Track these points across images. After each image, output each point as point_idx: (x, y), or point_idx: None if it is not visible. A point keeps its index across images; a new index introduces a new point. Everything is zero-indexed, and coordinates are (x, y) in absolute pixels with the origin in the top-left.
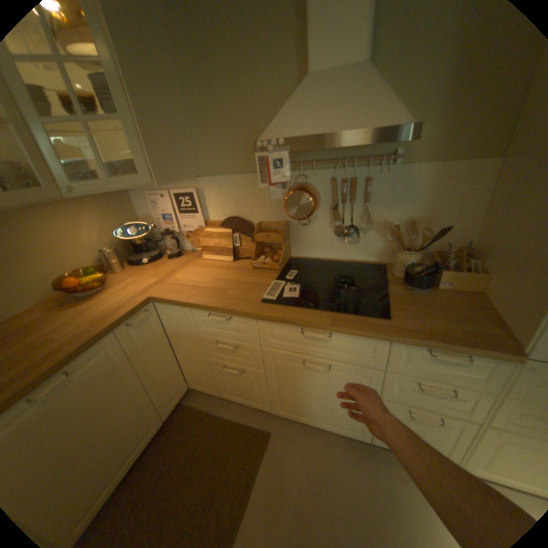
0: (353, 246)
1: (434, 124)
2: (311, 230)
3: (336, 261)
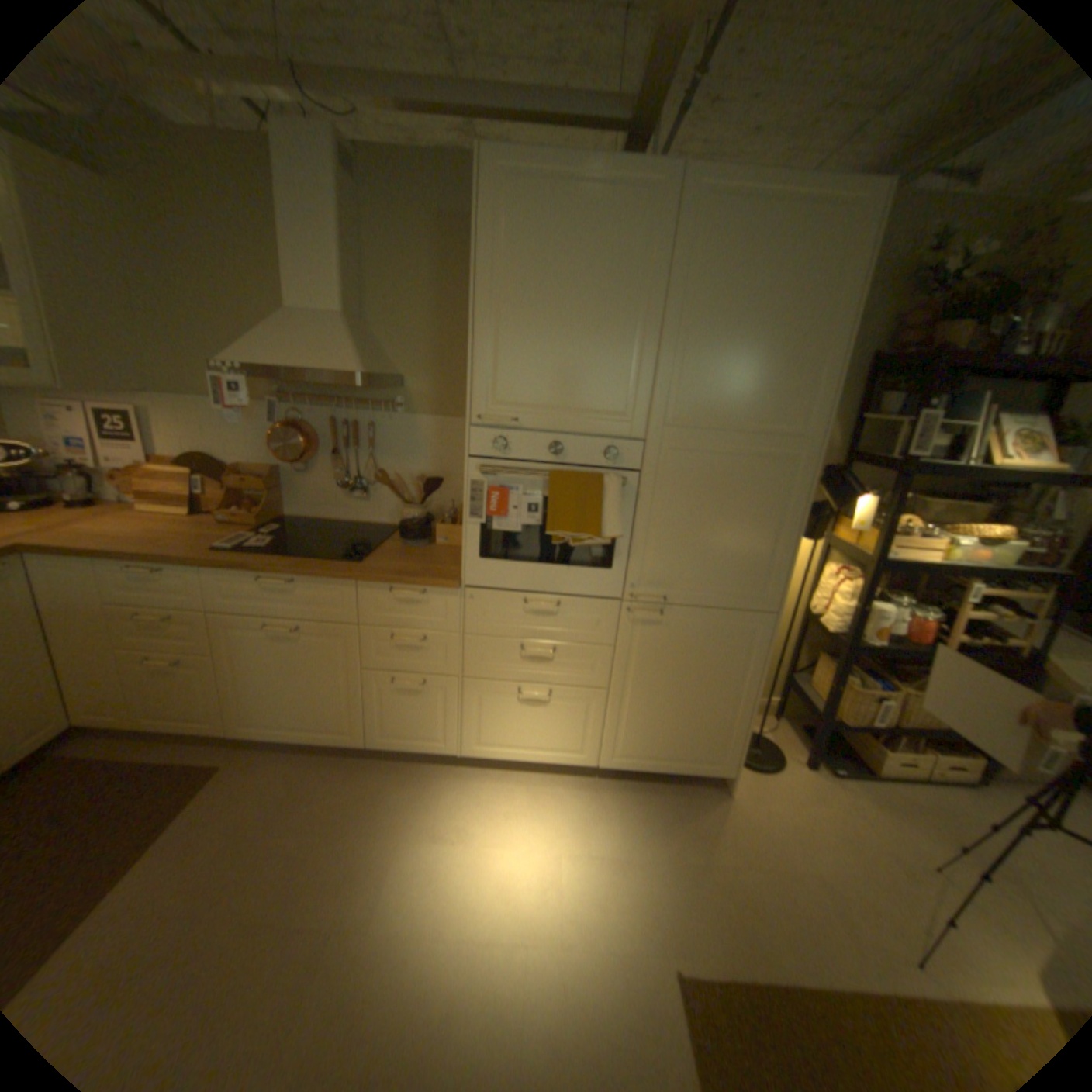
0: (364, 505)
1: (427, 381)
2: (311, 480)
3: (345, 524)
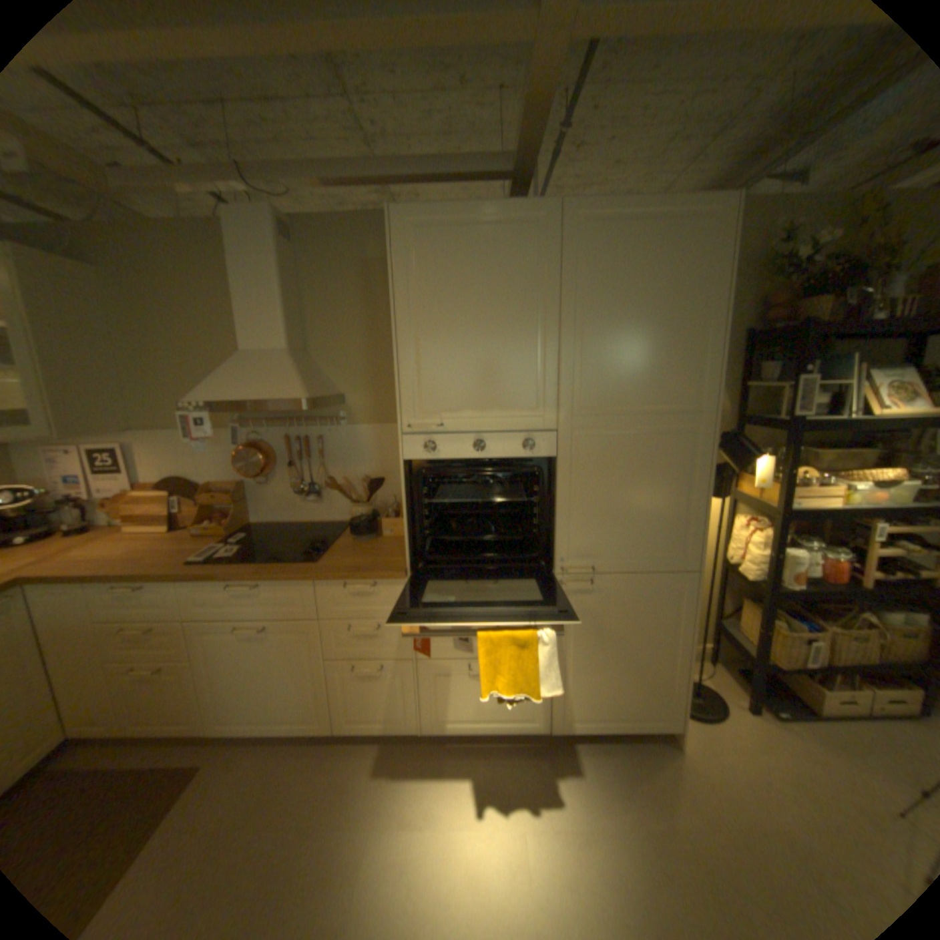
0: (318, 506)
1: (363, 396)
2: (270, 490)
3: (302, 524)
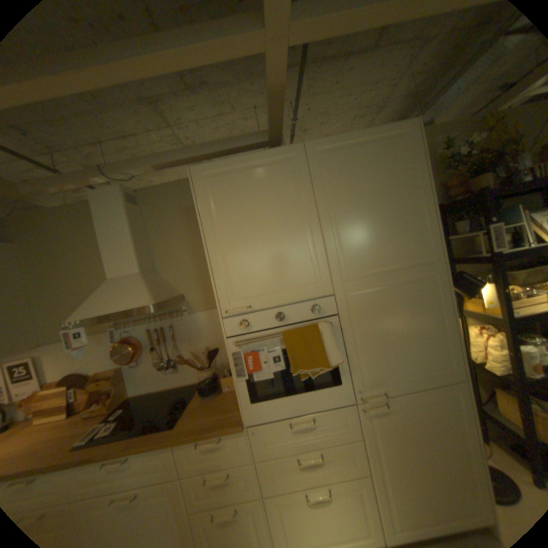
0: (175, 376)
1: (197, 293)
2: (140, 370)
3: (166, 392)
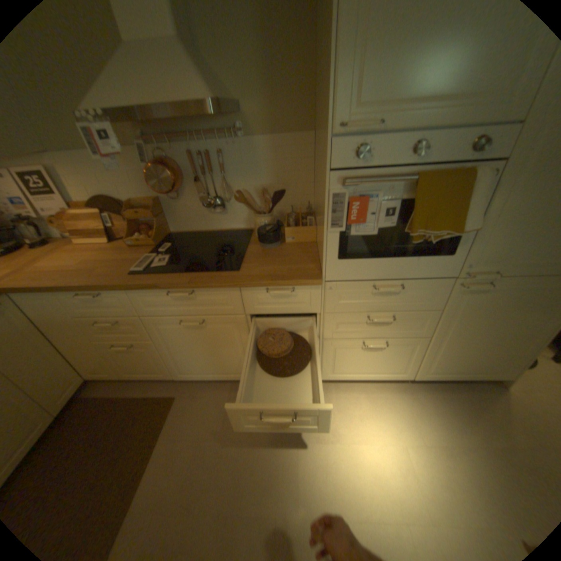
0: (224, 216)
1: (258, 100)
2: (182, 203)
3: (212, 231)
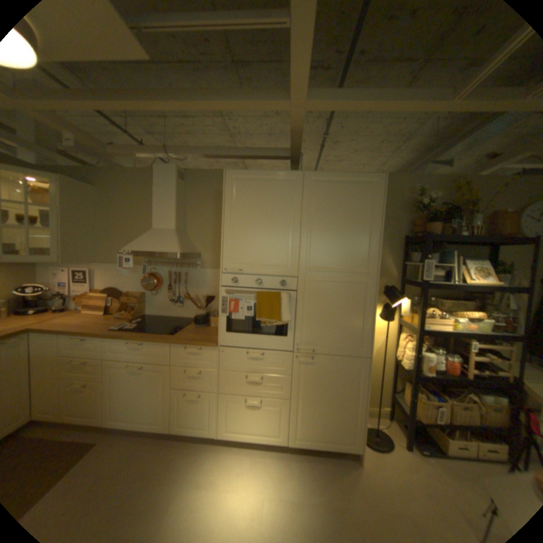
0: (181, 309)
1: (210, 255)
2: (158, 298)
3: (171, 318)
